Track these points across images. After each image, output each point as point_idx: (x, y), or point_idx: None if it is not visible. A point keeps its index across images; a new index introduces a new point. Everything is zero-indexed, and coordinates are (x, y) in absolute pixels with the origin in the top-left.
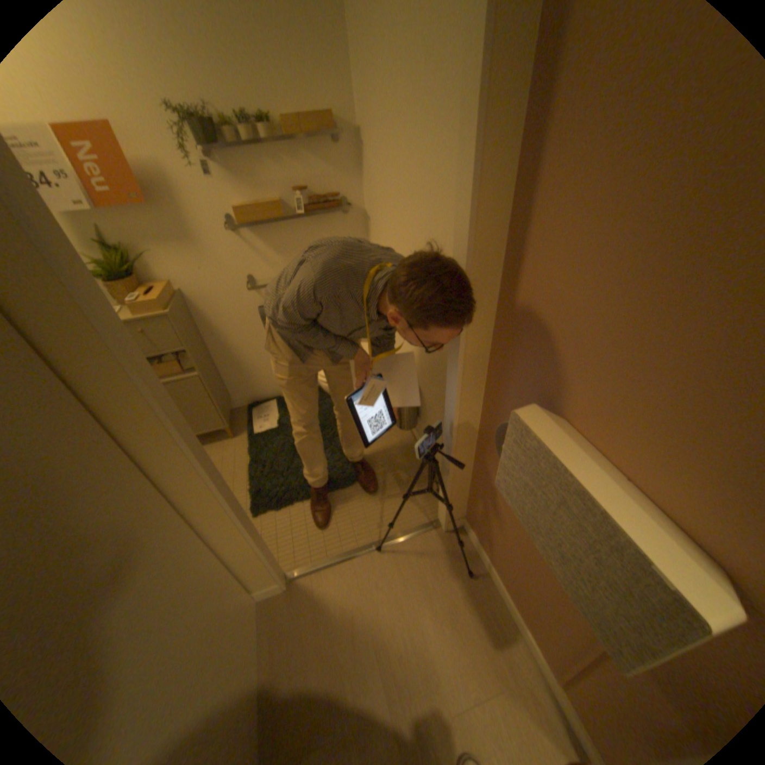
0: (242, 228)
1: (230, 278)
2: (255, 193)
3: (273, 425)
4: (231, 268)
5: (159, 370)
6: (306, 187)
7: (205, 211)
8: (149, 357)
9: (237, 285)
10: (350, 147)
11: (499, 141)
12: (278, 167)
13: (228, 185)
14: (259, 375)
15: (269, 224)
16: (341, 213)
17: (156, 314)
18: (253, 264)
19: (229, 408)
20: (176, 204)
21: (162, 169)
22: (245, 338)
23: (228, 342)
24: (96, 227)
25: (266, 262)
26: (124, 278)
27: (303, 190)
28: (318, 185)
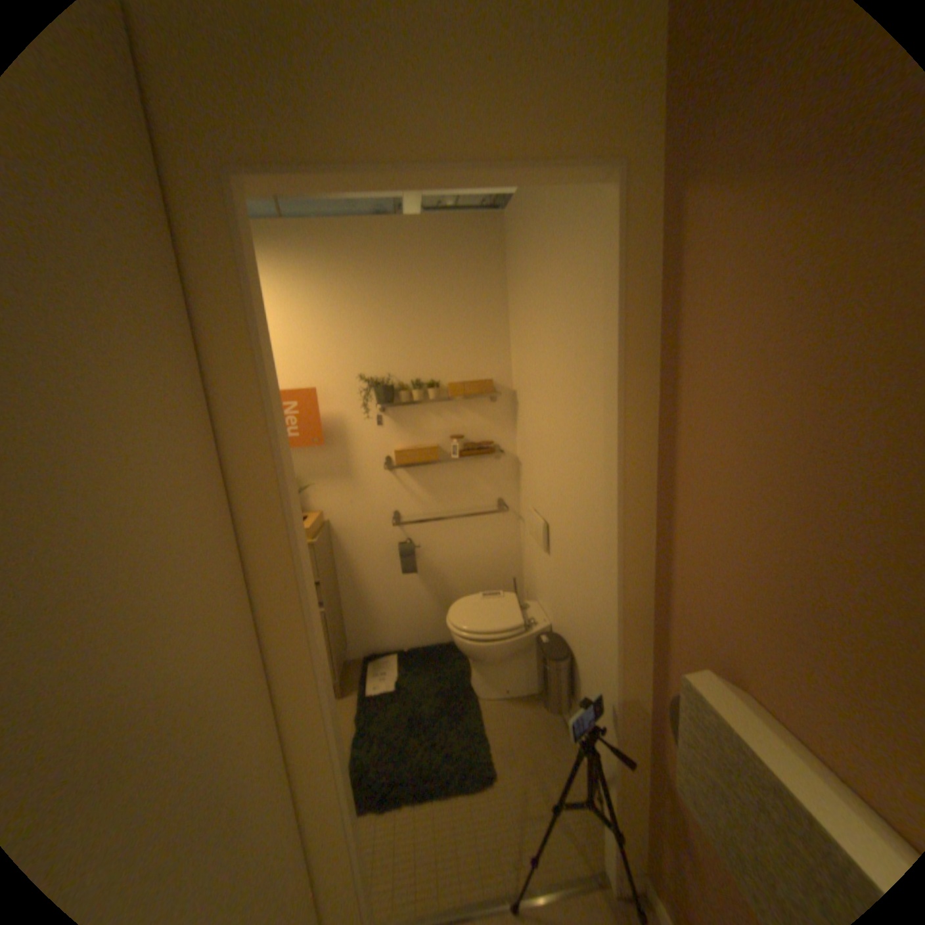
0: (400, 468)
1: (378, 512)
2: (417, 440)
3: (389, 688)
4: (381, 504)
5: None
6: (463, 436)
7: (370, 454)
8: None
9: (383, 520)
10: (506, 405)
11: (640, 417)
12: (441, 420)
13: (394, 434)
14: (384, 620)
15: (424, 466)
16: (493, 458)
17: None
18: (402, 501)
19: (344, 659)
20: (347, 447)
21: (344, 420)
22: (378, 576)
23: (360, 579)
24: None
25: (415, 500)
26: None
27: (460, 439)
28: (474, 435)
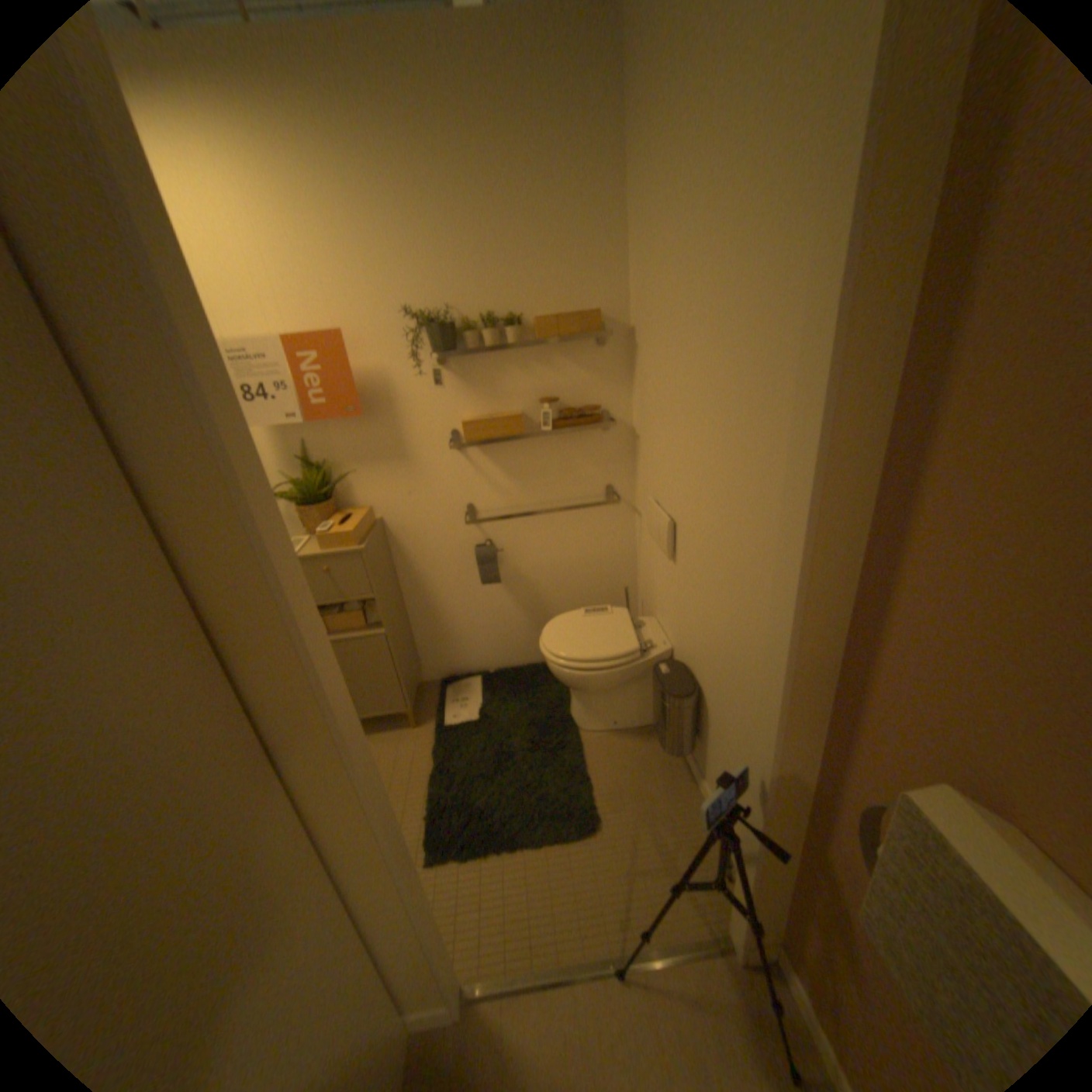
0: (470, 446)
1: (445, 506)
2: (492, 405)
3: (472, 715)
4: (449, 495)
5: (338, 621)
6: (558, 398)
7: (429, 426)
8: (329, 604)
9: (453, 516)
10: (619, 350)
11: (864, 353)
12: (525, 375)
13: (460, 396)
14: (463, 637)
15: (504, 442)
16: (600, 429)
17: (349, 549)
18: (477, 491)
19: (417, 682)
20: (396, 417)
21: (387, 378)
22: (452, 586)
23: (429, 589)
24: (303, 442)
25: (494, 488)
26: (321, 501)
27: (553, 402)
28: (572, 395)
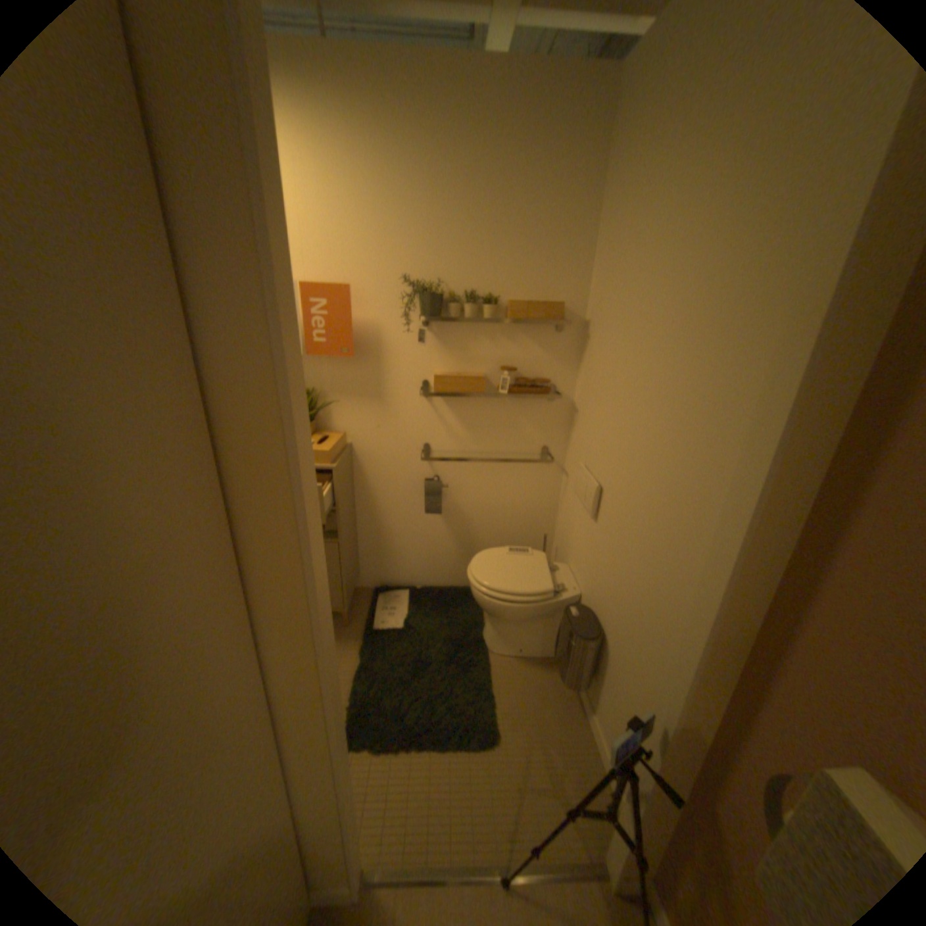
0: (438, 397)
1: (406, 442)
2: (461, 366)
3: (398, 624)
4: (412, 433)
5: None
6: (516, 368)
7: (406, 374)
8: None
9: (412, 451)
10: (574, 338)
11: (821, 381)
12: (493, 346)
13: (436, 354)
14: (400, 555)
15: (465, 397)
16: (546, 399)
17: (323, 466)
18: (435, 434)
19: (355, 587)
20: (381, 363)
21: (380, 330)
22: (399, 510)
23: (379, 510)
24: None
25: (450, 434)
26: None
27: (512, 371)
28: (529, 368)
